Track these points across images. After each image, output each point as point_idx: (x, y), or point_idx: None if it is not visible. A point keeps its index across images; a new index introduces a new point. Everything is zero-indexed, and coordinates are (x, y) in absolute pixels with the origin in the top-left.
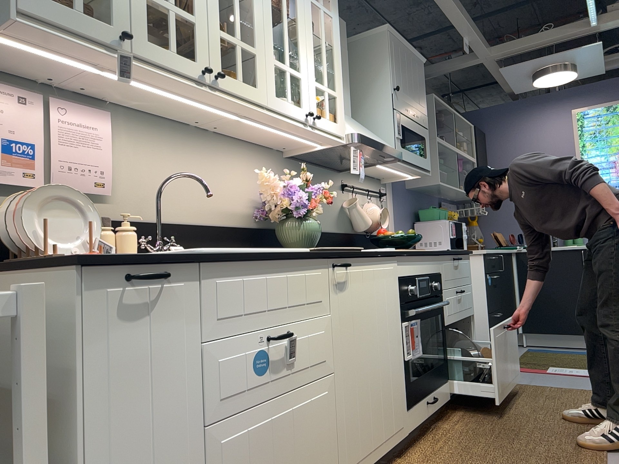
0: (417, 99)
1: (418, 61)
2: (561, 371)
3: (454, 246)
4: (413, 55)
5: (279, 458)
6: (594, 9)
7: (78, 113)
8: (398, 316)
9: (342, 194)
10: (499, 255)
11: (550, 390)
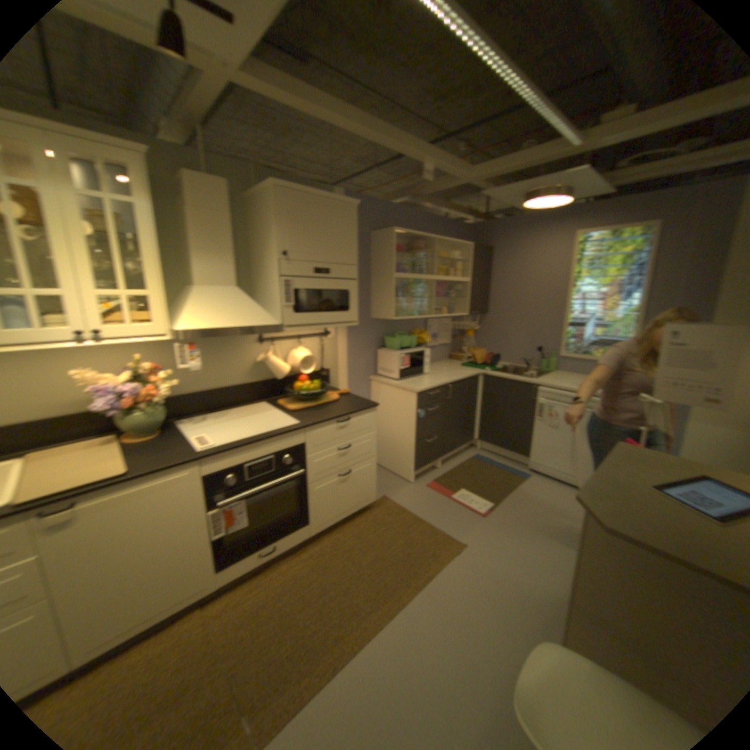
0: (334, 252)
1: (341, 205)
2: (462, 500)
3: (404, 375)
4: (328, 202)
5: None
6: (567, 128)
7: None
8: (196, 511)
9: (256, 347)
10: (448, 385)
11: (419, 531)
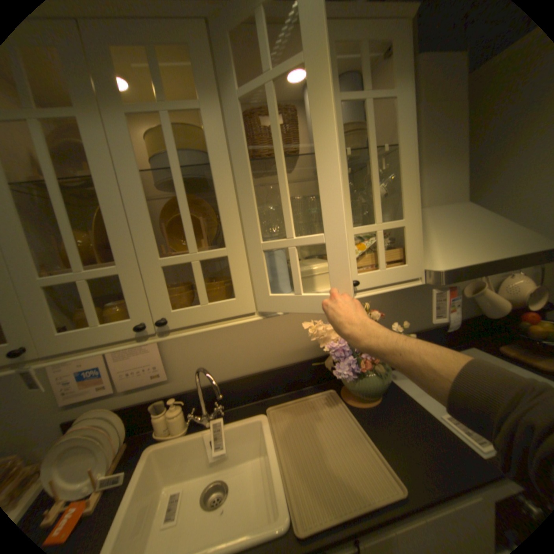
0: None
1: None
2: None
3: None
4: None
5: None
6: None
7: None
8: None
9: None
10: None
11: None
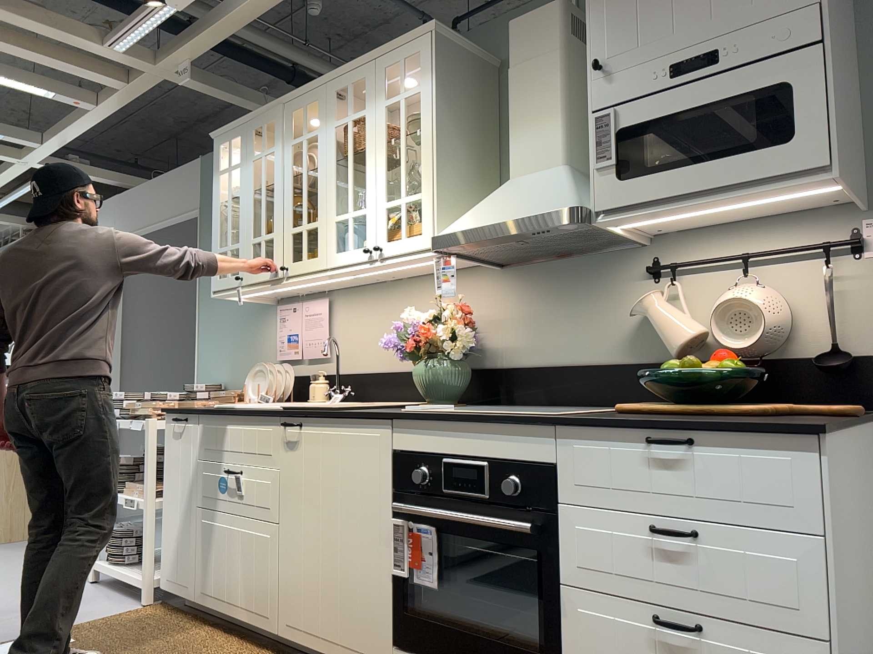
0: (732, 3)
1: None
2: None
3: None
4: None
5: (230, 558)
6: None
7: (312, 306)
8: (383, 505)
9: (648, 287)
10: None
11: None
